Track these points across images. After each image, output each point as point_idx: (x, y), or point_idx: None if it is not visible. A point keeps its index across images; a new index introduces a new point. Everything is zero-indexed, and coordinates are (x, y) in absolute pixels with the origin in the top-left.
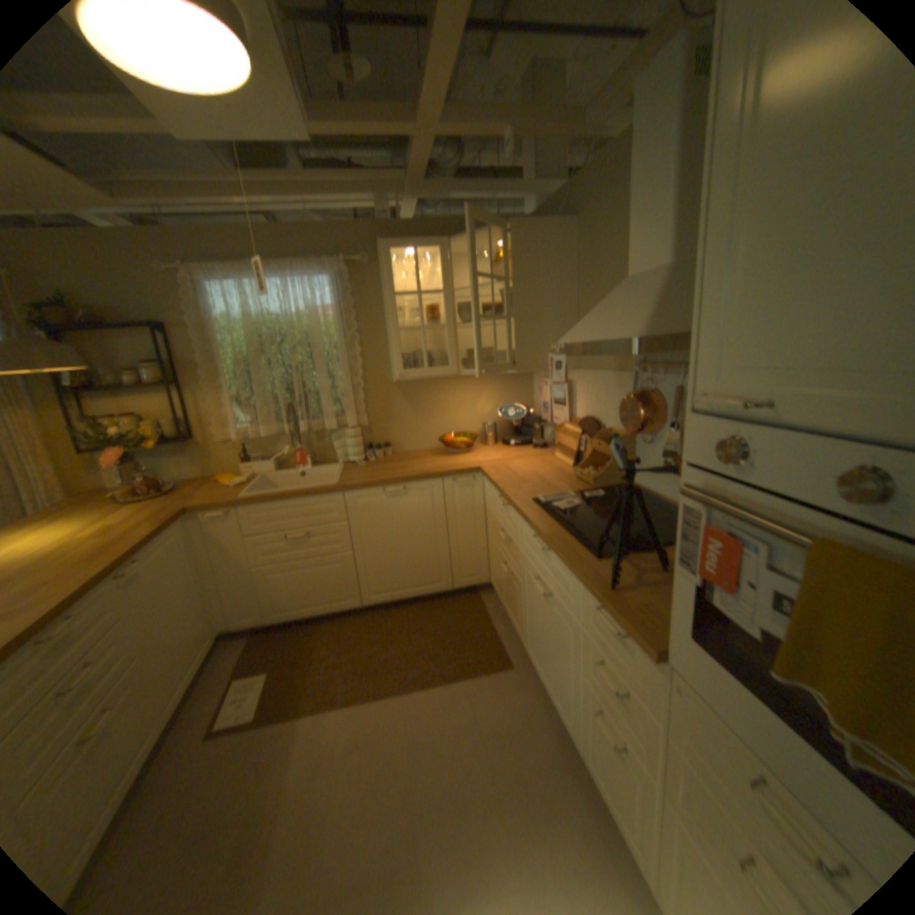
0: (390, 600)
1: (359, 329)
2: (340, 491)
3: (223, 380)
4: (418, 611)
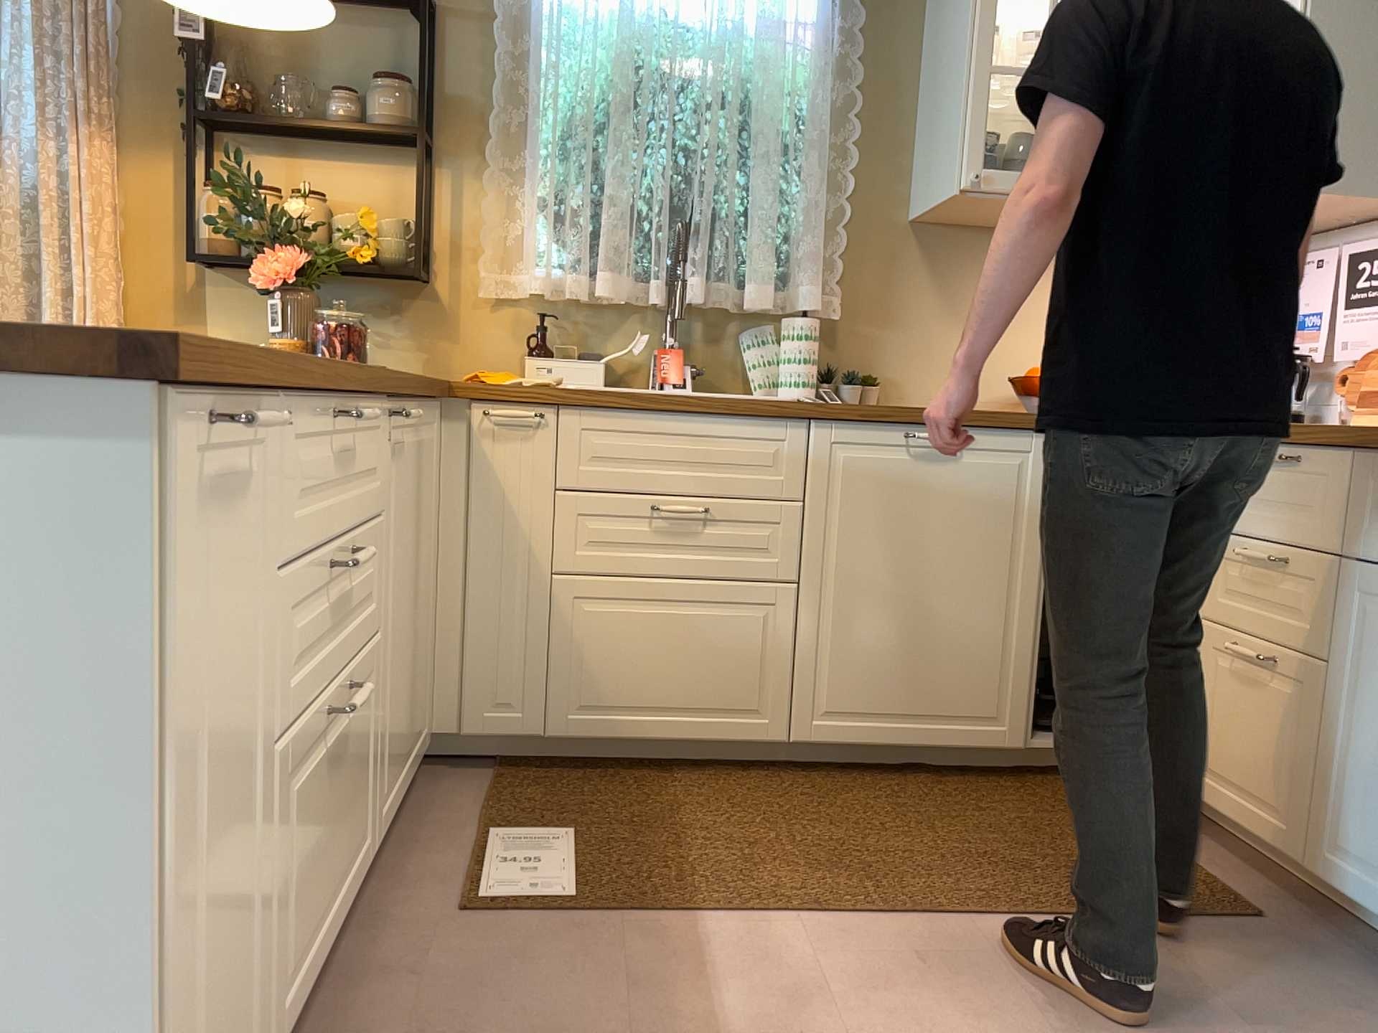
0: (862, 744)
1: (859, 91)
2: (806, 415)
3: (543, 148)
4: (932, 788)
